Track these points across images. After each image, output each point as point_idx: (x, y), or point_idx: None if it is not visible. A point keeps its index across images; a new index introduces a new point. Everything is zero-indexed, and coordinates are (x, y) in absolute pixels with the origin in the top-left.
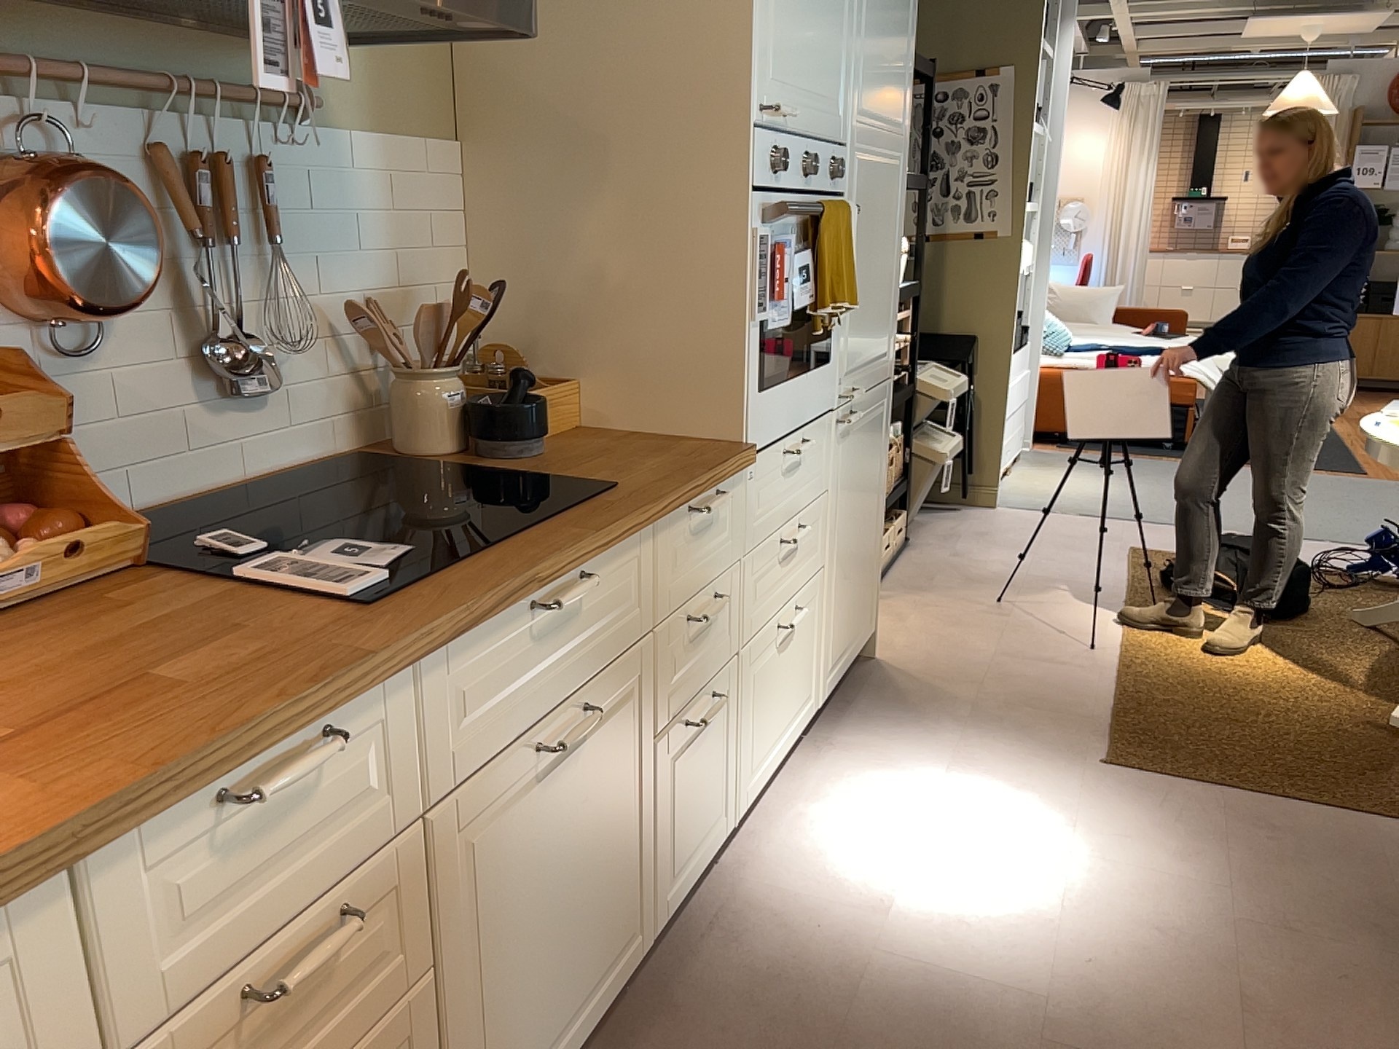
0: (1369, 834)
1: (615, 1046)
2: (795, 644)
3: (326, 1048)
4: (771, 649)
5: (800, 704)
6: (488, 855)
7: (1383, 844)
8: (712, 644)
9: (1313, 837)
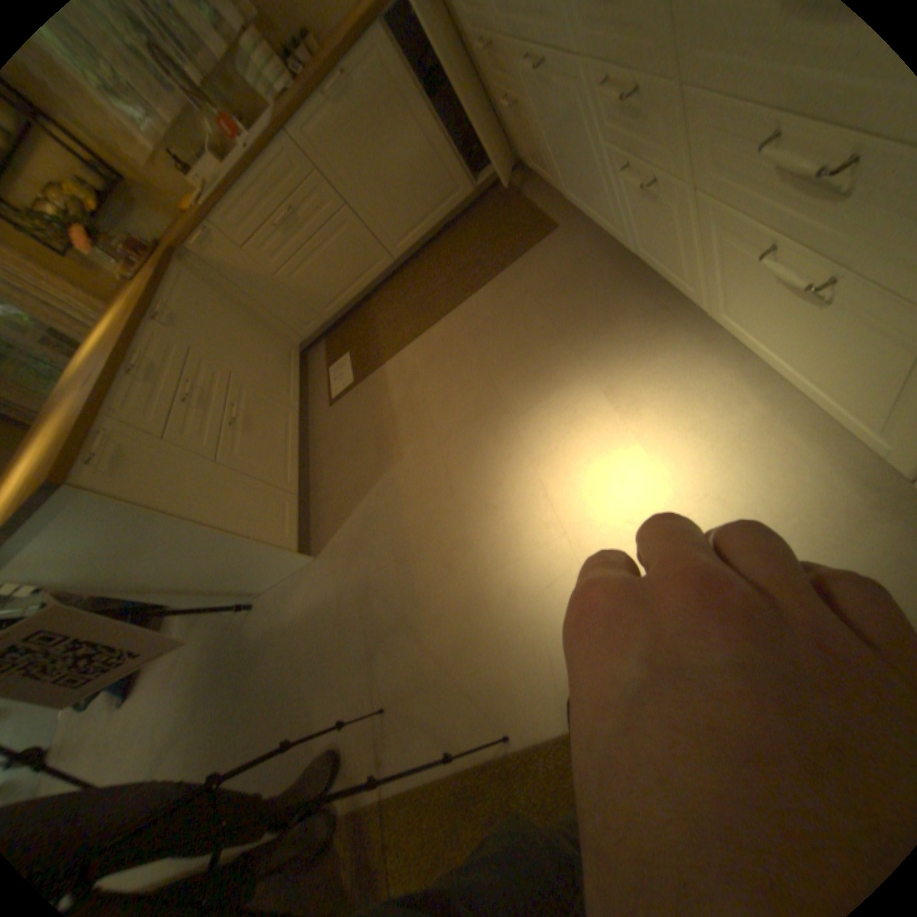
0: (429, 744)
1: (620, 255)
2: (829, 313)
3: (507, 81)
4: (763, 251)
5: (846, 397)
6: (528, 79)
7: (422, 732)
8: (648, 129)
9: (457, 704)
